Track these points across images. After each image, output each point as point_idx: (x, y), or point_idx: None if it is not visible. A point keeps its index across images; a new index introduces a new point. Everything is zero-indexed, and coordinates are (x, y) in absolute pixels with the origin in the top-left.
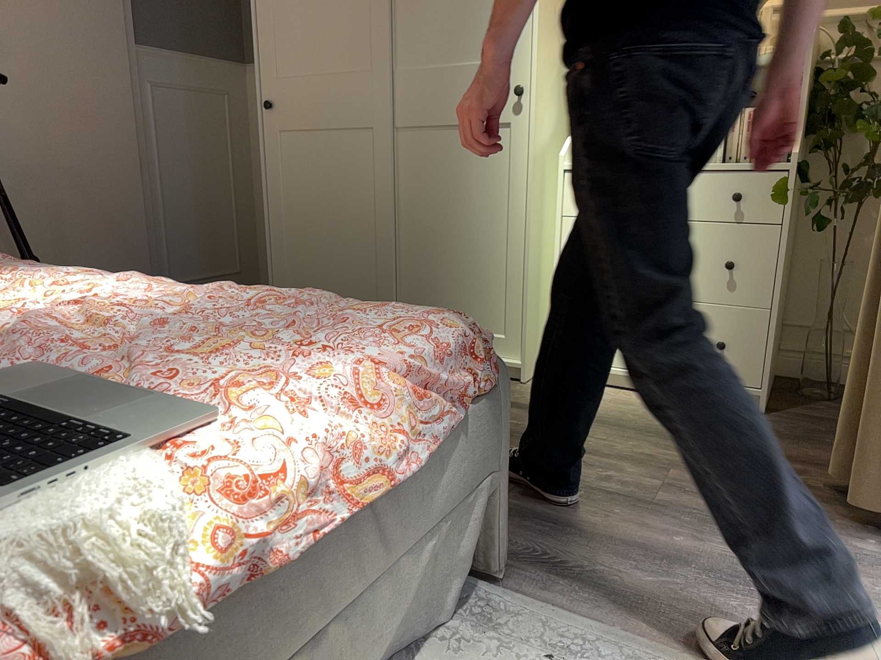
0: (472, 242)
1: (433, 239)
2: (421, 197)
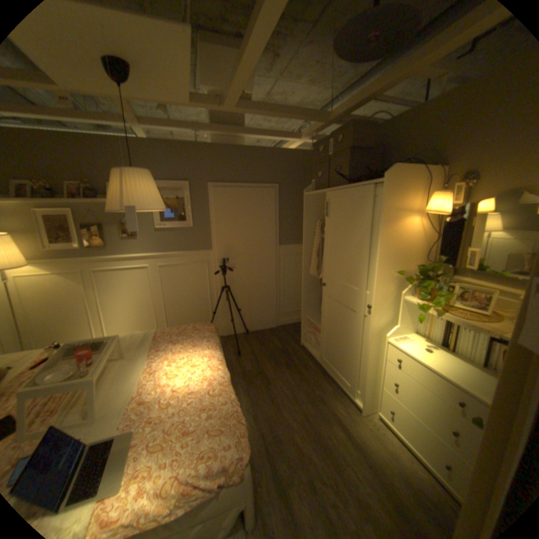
0: (352, 351)
1: (341, 342)
2: (339, 325)
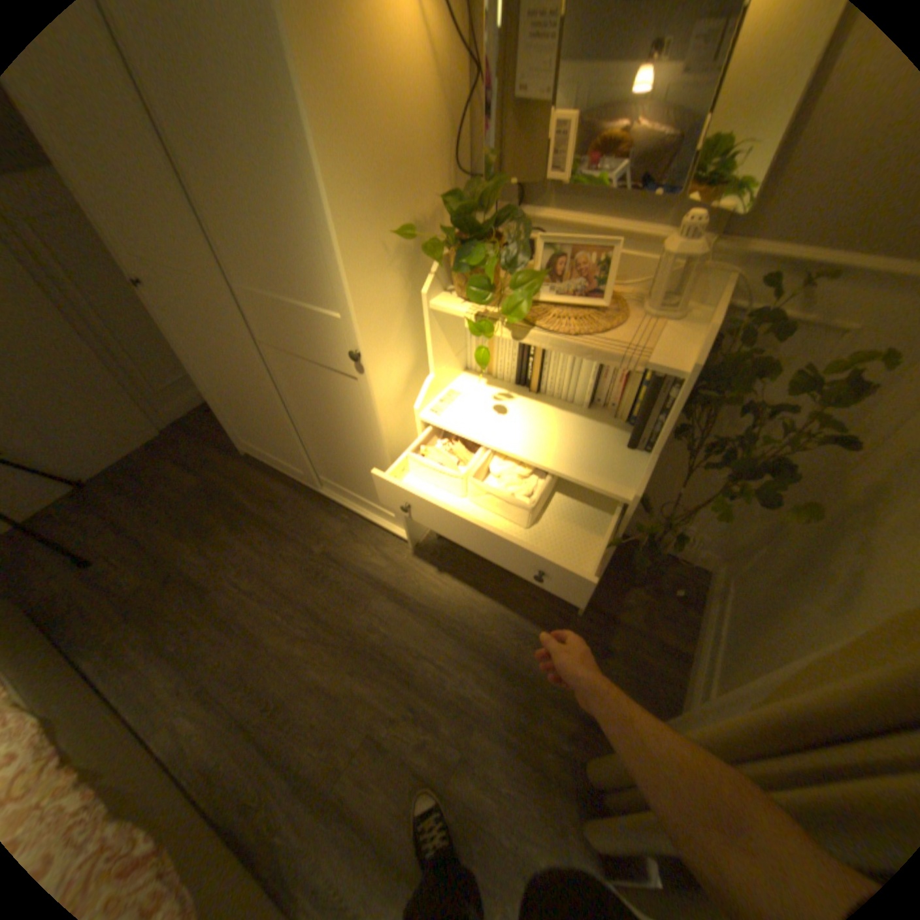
0: (354, 452)
1: (324, 437)
2: (303, 405)
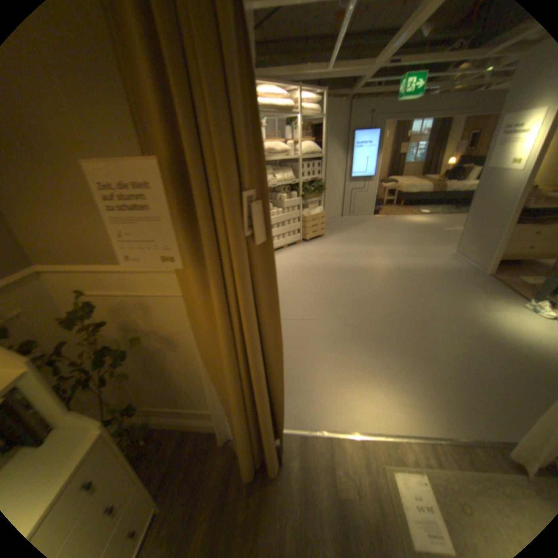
0: None
1: None
2: None
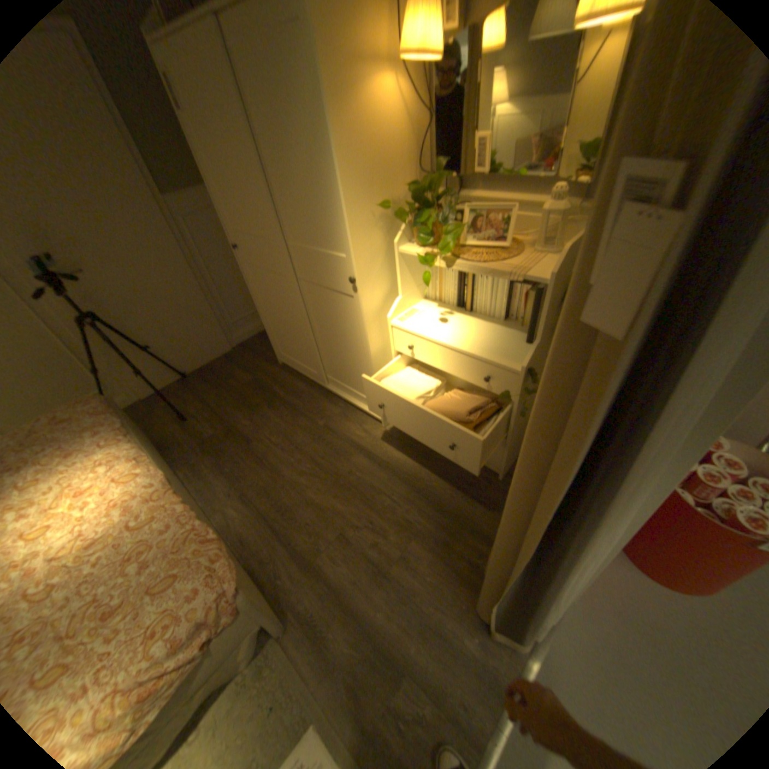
0: (349, 353)
1: (332, 344)
2: (321, 321)
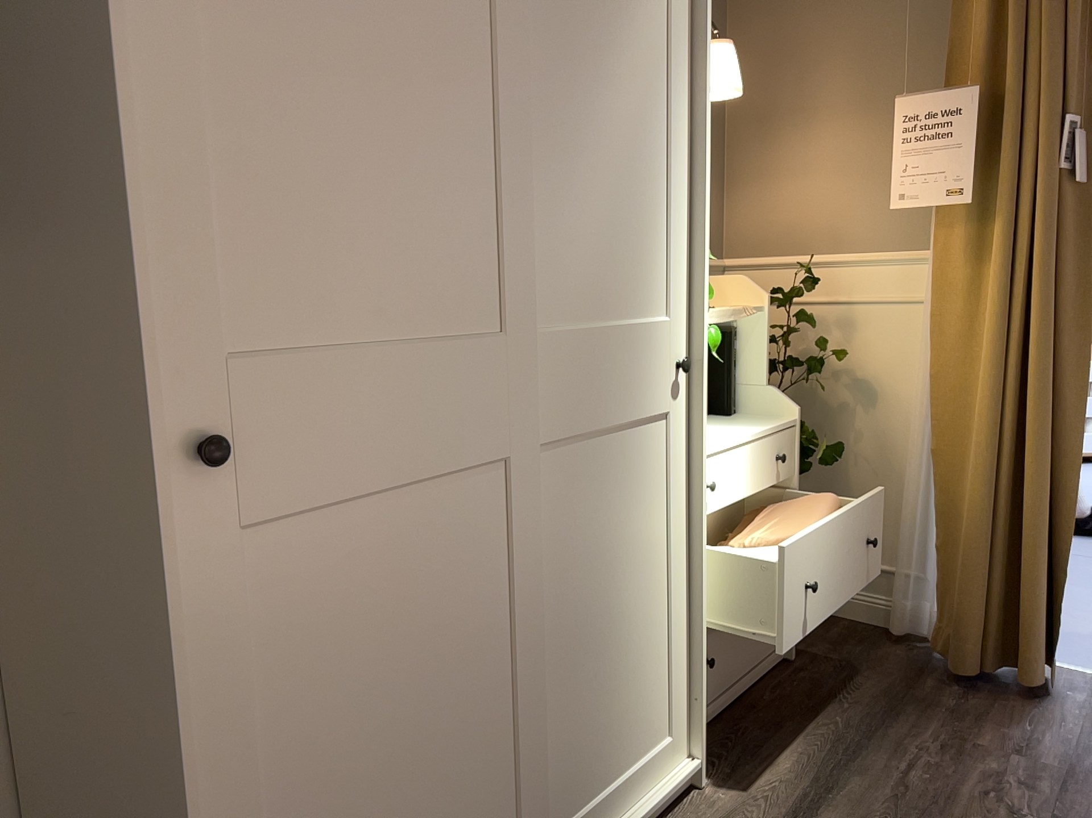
0: (631, 609)
1: (586, 635)
2: (570, 566)
